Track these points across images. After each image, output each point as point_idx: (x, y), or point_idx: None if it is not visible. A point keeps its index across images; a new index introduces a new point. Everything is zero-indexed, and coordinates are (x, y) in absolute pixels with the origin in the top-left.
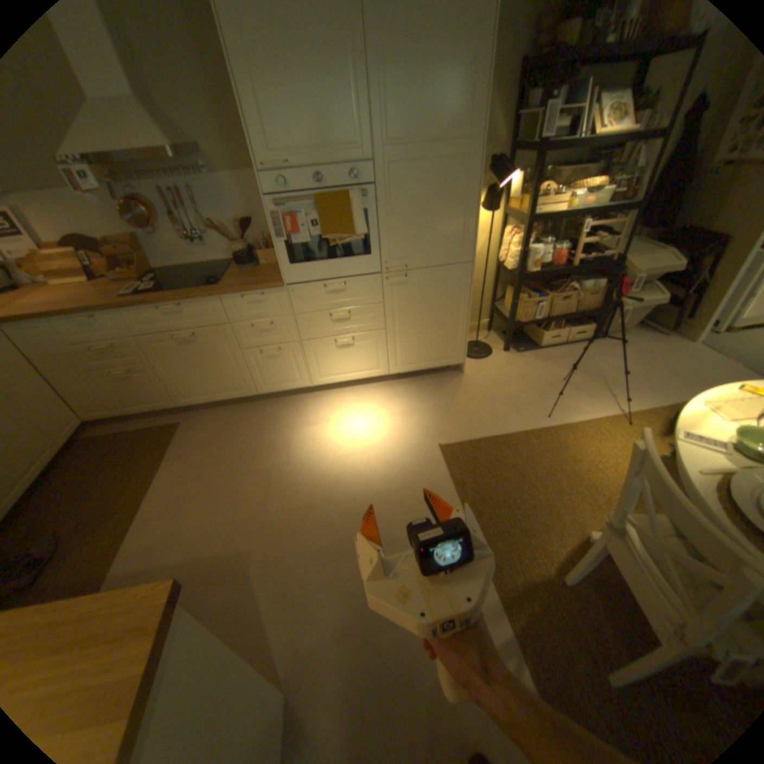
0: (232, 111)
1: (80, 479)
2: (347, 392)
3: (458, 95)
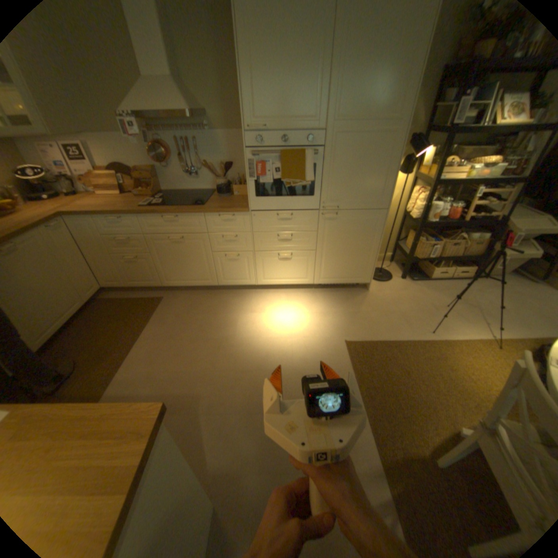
0: (231, 90)
1: (94, 326)
2: (281, 293)
3: (395, 88)
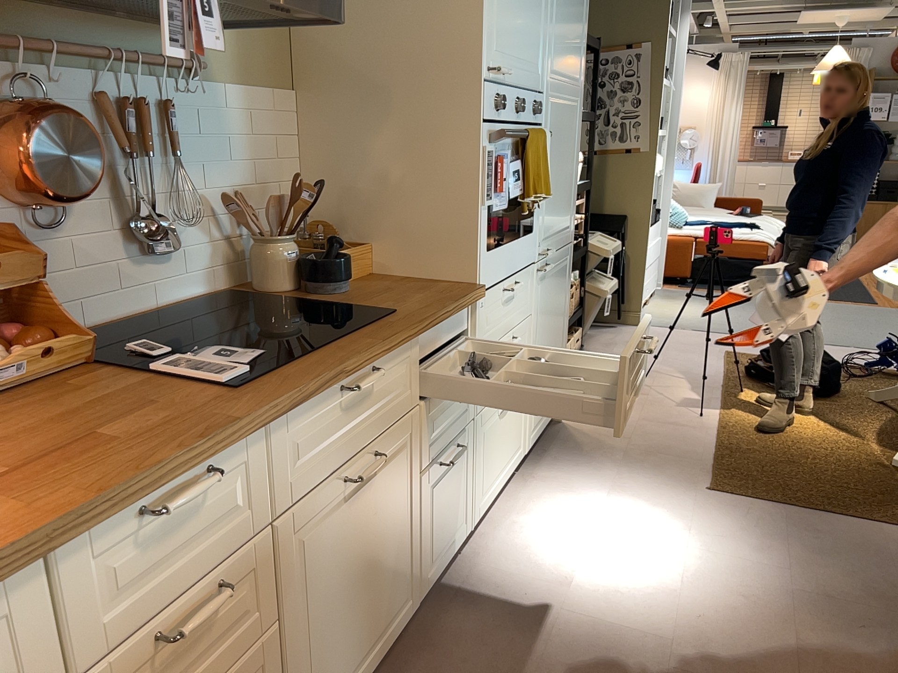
0: None
1: None
2: (502, 517)
3: (579, 39)
